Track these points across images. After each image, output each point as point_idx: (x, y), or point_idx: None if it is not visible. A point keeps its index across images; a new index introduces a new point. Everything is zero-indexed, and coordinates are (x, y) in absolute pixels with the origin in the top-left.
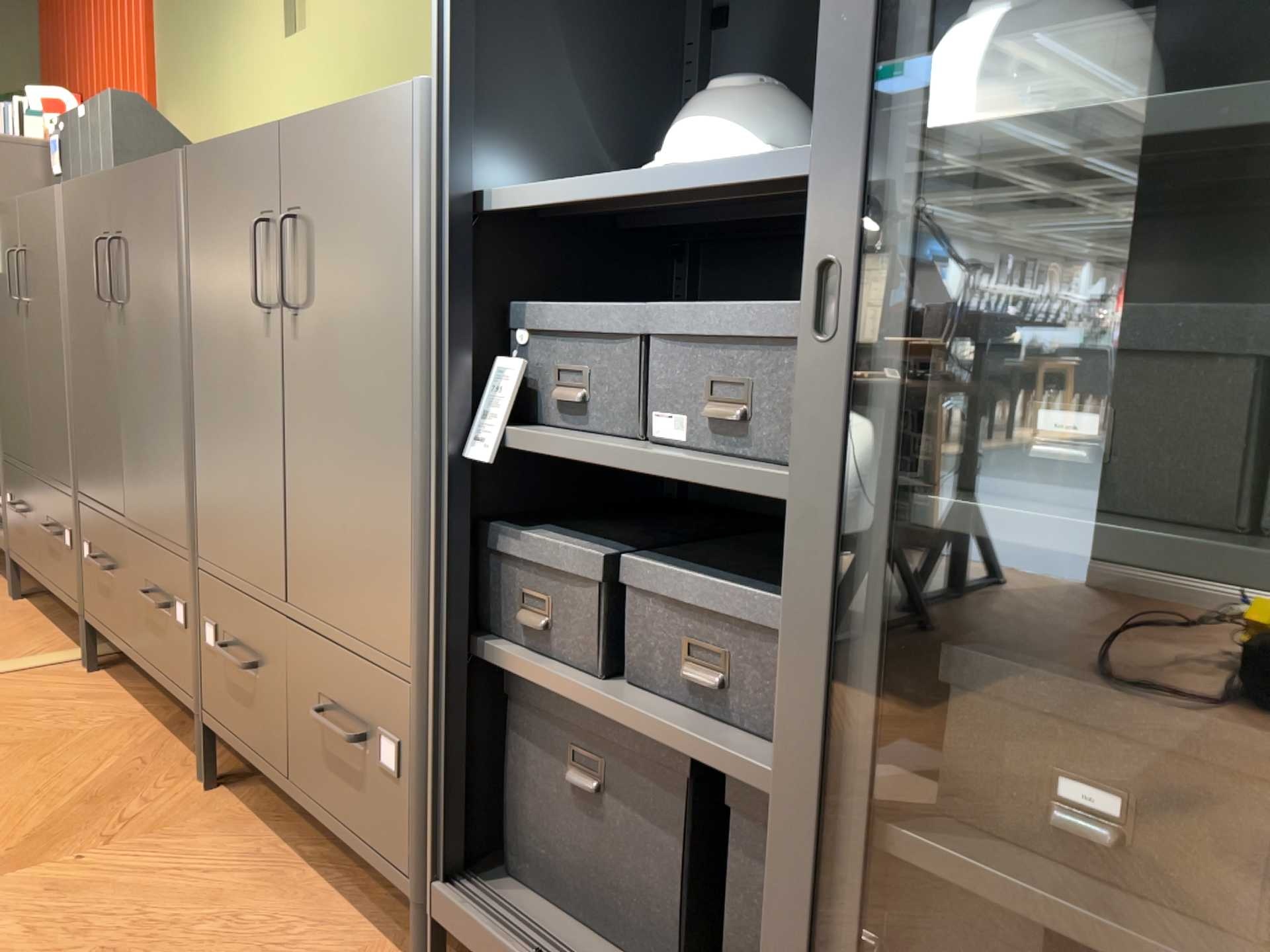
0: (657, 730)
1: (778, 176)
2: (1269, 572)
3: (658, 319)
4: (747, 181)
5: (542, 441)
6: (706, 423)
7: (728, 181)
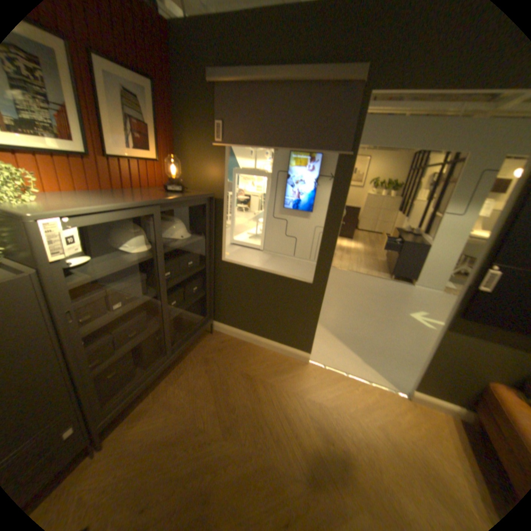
0: (133, 344)
1: (137, 262)
2: (183, 277)
3: (109, 291)
4: (131, 264)
5: (92, 328)
6: (124, 300)
7: (129, 265)
